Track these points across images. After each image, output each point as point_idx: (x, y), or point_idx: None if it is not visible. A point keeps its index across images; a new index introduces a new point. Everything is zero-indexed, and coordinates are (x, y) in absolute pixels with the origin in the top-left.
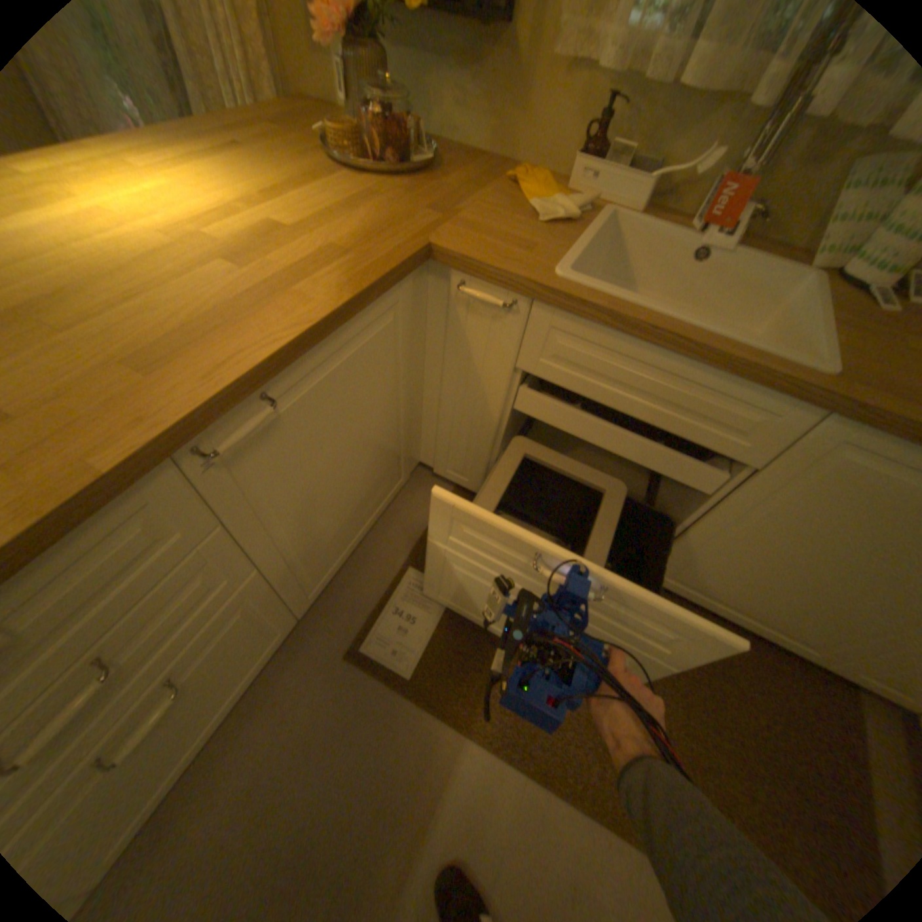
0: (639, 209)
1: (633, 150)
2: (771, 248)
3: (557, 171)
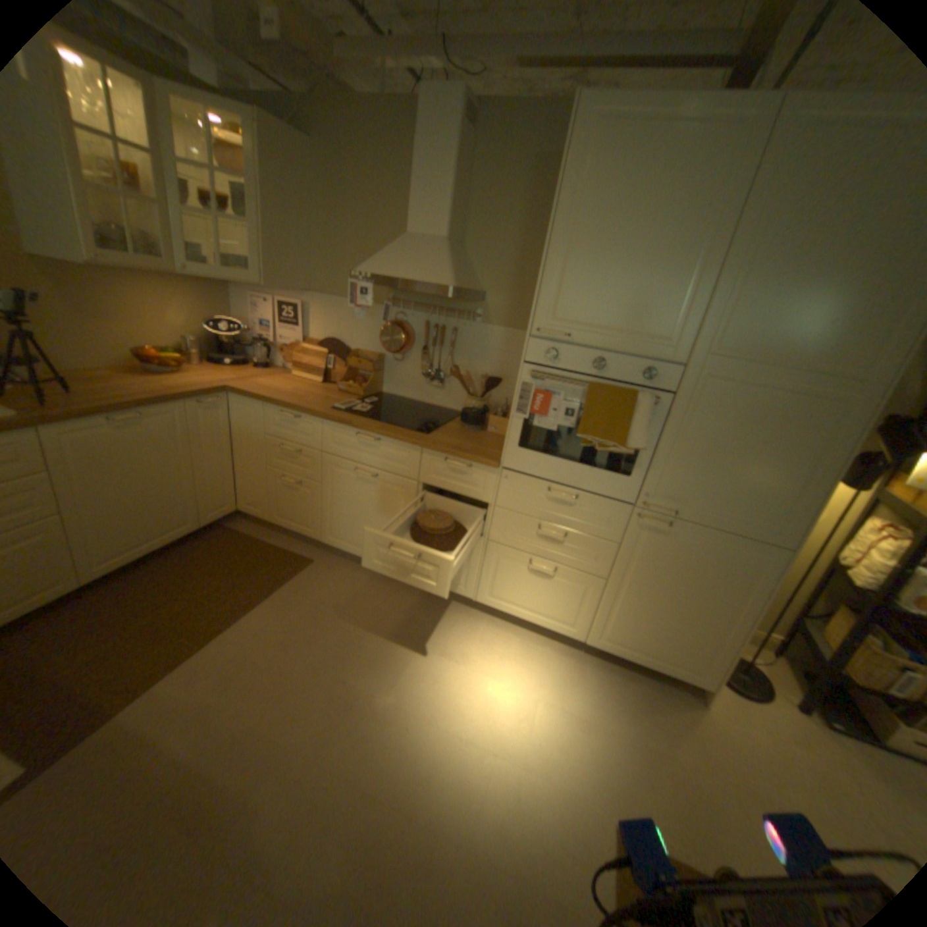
0: None
1: None
2: None
3: None
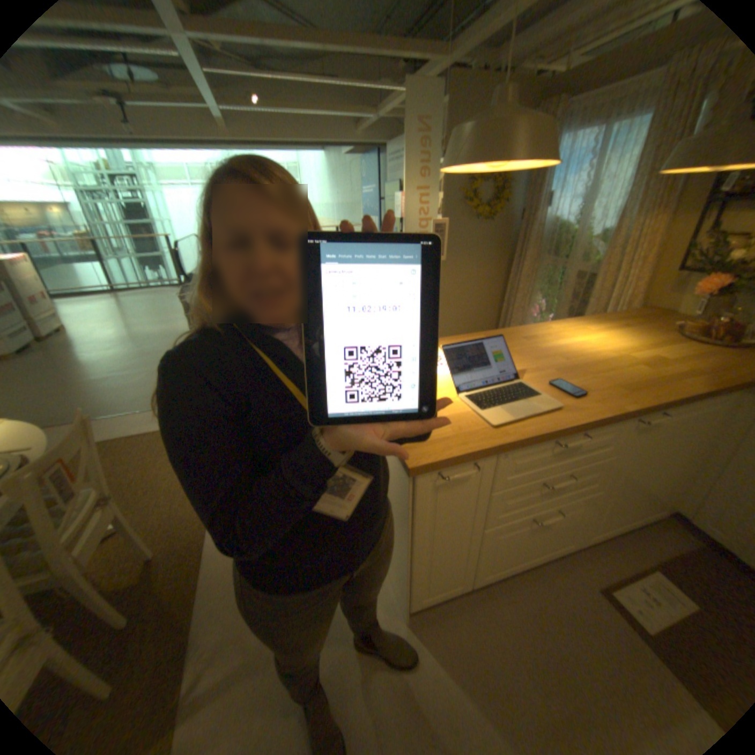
0: None
1: None
2: None
3: None
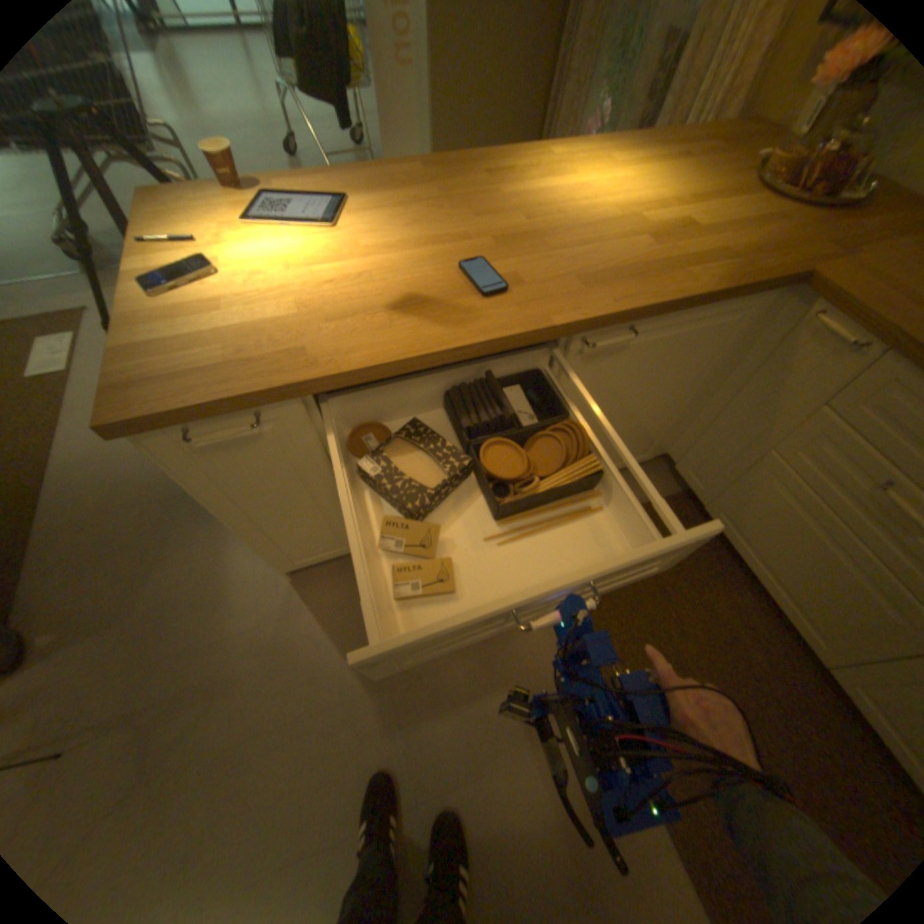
0: None
1: None
2: None
3: None
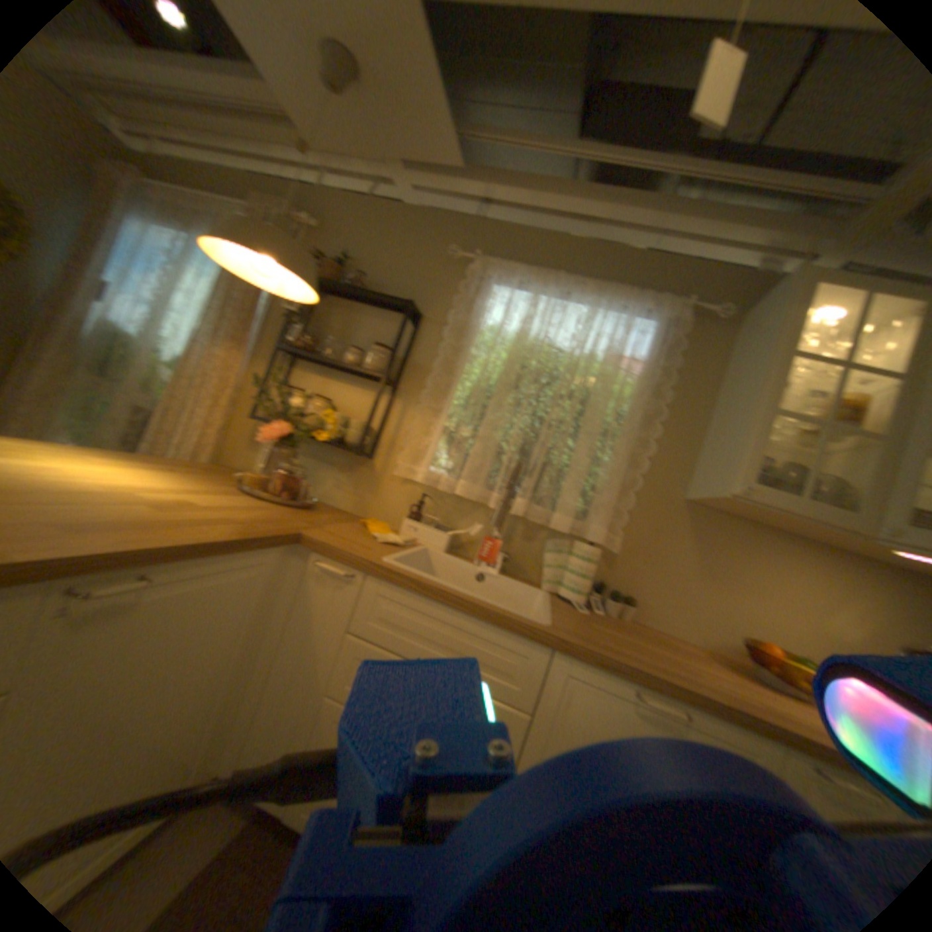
0: (444, 552)
1: (439, 524)
2: (521, 582)
3: (395, 529)
